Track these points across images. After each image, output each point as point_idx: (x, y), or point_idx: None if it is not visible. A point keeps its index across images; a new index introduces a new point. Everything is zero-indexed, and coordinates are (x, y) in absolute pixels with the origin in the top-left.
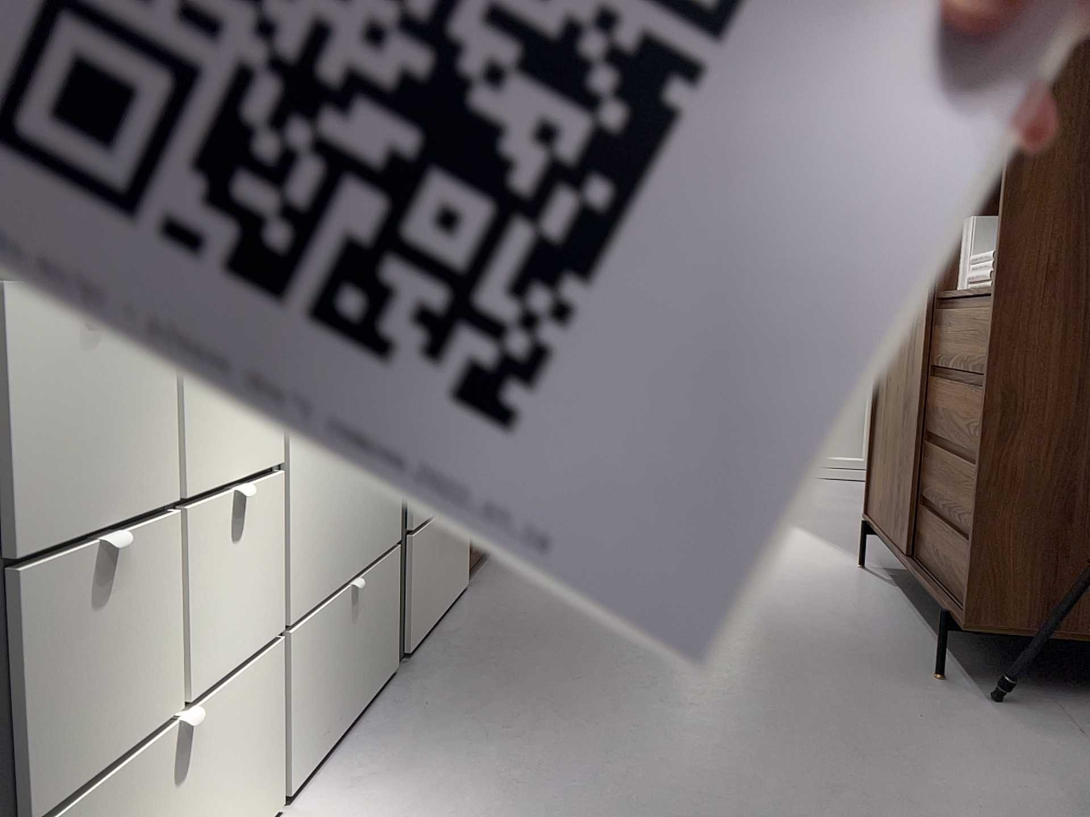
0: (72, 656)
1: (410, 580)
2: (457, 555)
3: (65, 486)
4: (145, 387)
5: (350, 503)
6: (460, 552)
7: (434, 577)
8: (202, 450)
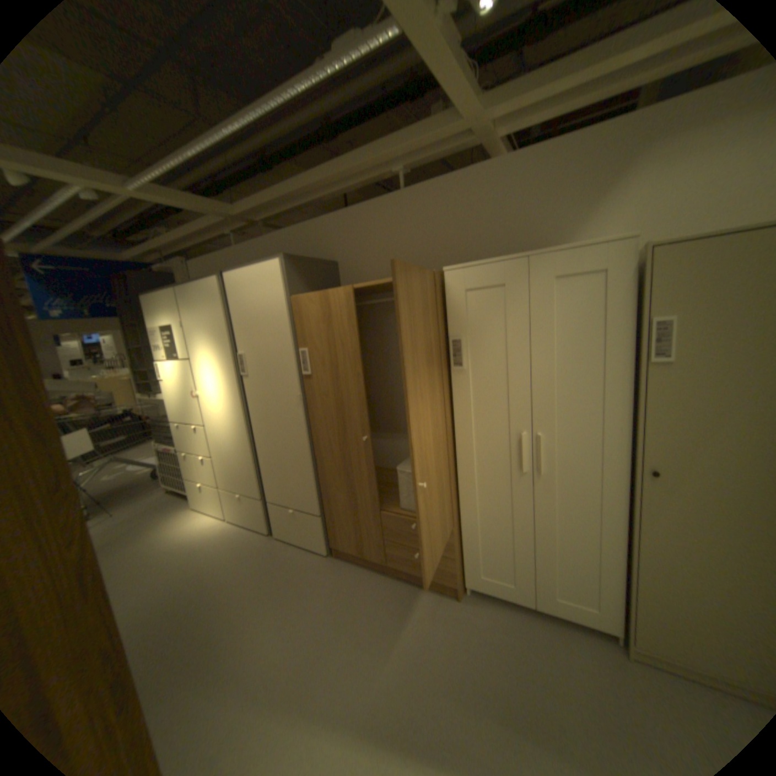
0: (187, 466)
1: (273, 518)
2: (312, 536)
3: (182, 447)
4: (188, 439)
5: (237, 478)
6: (316, 538)
7: (292, 530)
8: (197, 450)
